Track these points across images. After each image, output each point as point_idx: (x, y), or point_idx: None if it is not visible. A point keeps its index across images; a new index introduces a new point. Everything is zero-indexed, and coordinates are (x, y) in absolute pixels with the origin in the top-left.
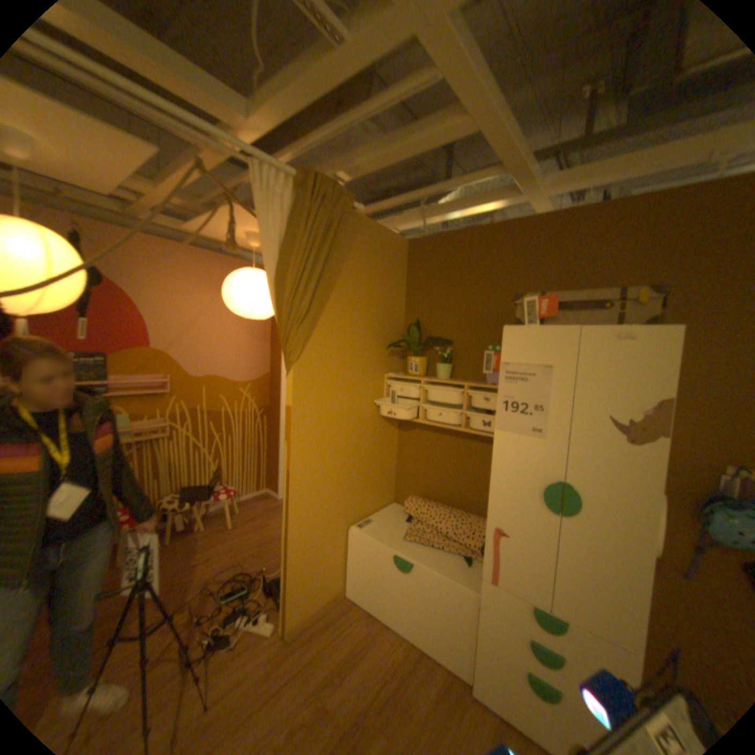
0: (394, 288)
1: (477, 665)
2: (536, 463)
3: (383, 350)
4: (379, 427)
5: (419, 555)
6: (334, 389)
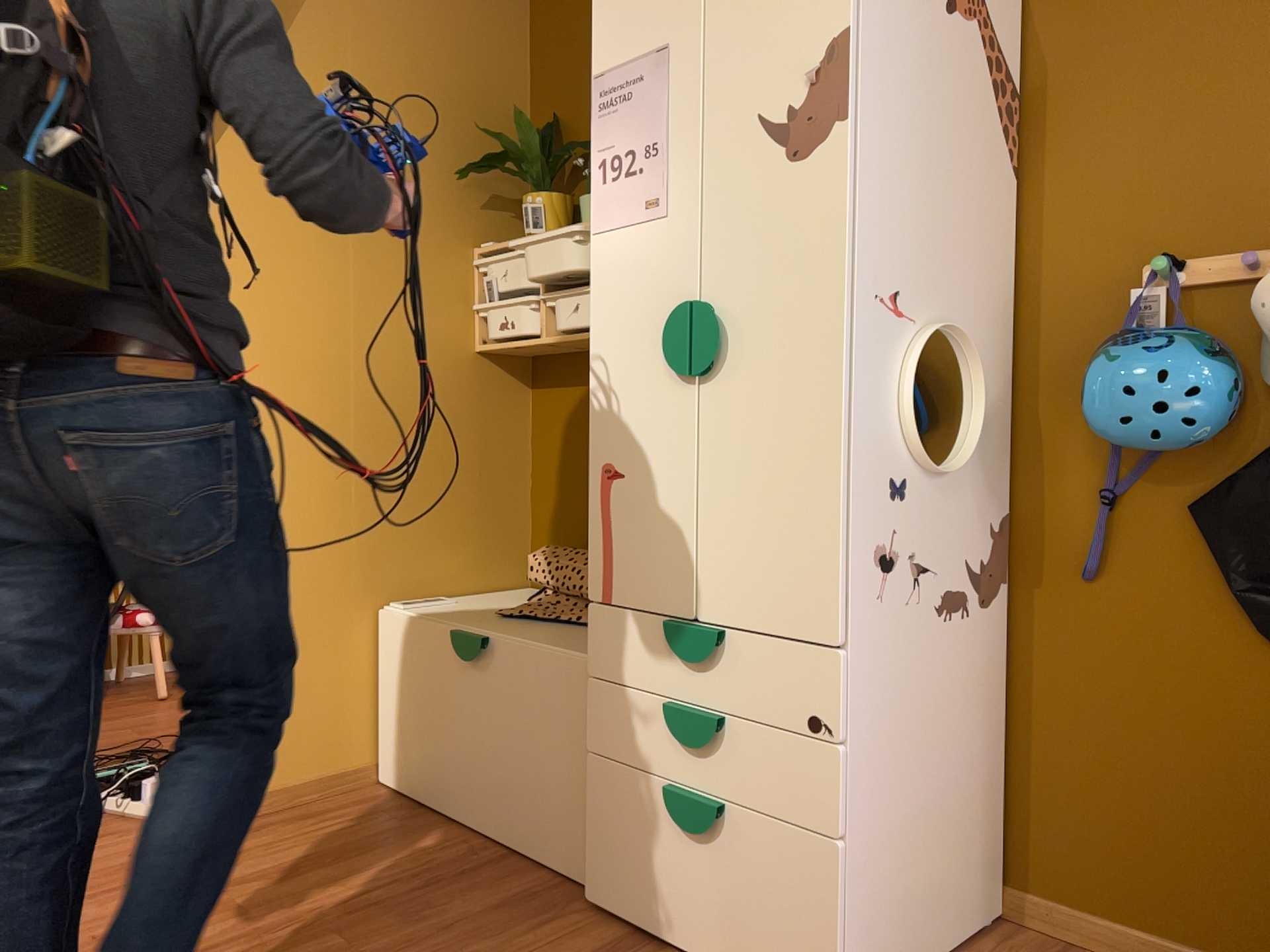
0: (491, 42)
1: (585, 818)
2: (654, 279)
3: (461, 187)
4: (461, 375)
5: (509, 627)
6: (311, 249)
